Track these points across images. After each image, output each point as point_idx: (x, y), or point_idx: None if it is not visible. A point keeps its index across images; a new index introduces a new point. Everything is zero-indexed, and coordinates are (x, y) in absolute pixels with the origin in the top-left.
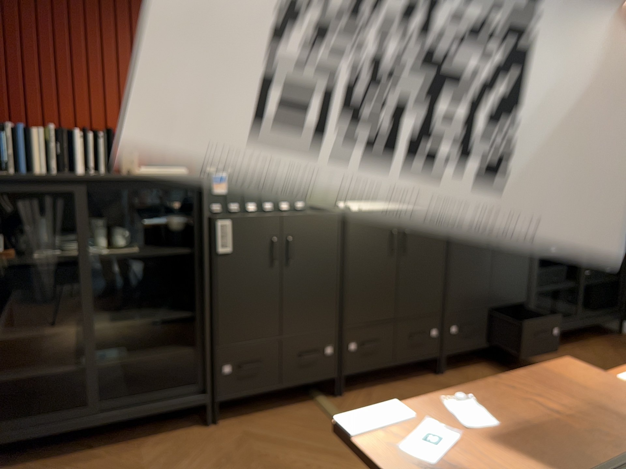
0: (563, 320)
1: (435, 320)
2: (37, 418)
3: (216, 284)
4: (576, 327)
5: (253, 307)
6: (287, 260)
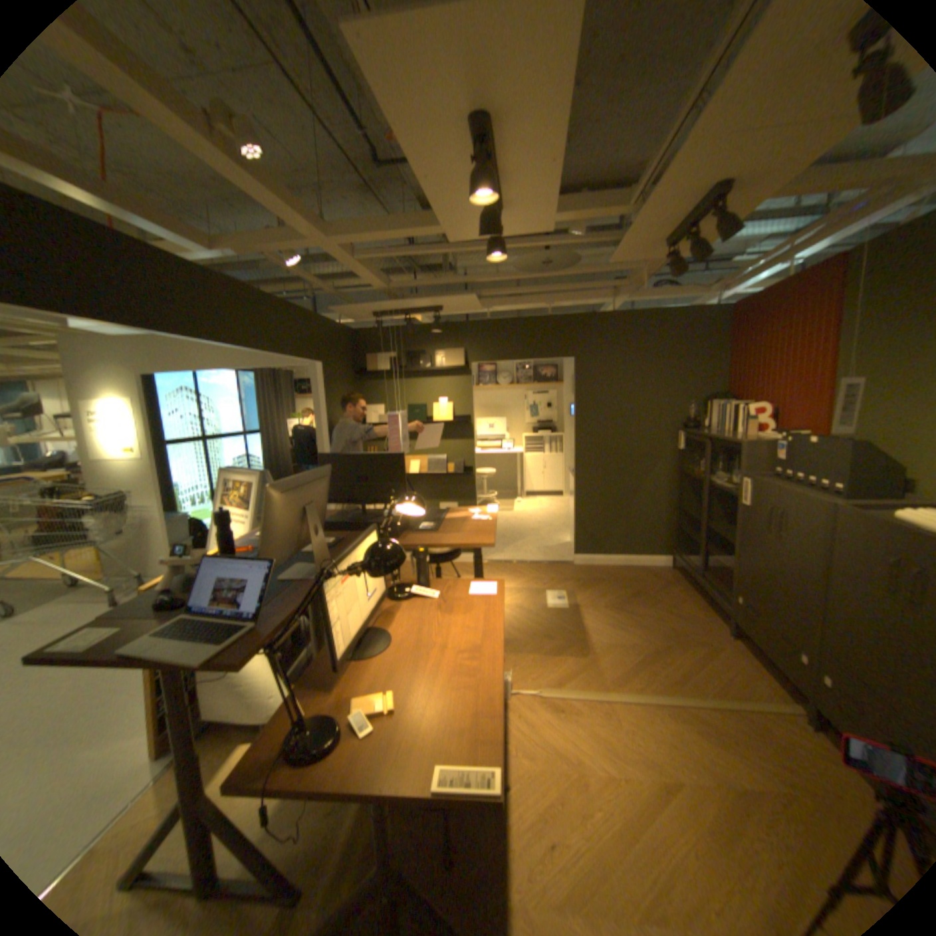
0: None
1: None
2: (690, 561)
3: (743, 529)
4: None
5: (759, 562)
6: (782, 534)
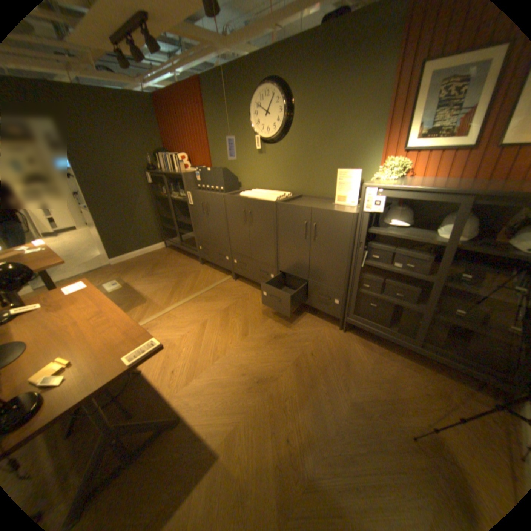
0: (389, 330)
1: (272, 269)
2: (172, 240)
3: (192, 216)
4: (407, 346)
5: (202, 228)
6: (208, 213)
